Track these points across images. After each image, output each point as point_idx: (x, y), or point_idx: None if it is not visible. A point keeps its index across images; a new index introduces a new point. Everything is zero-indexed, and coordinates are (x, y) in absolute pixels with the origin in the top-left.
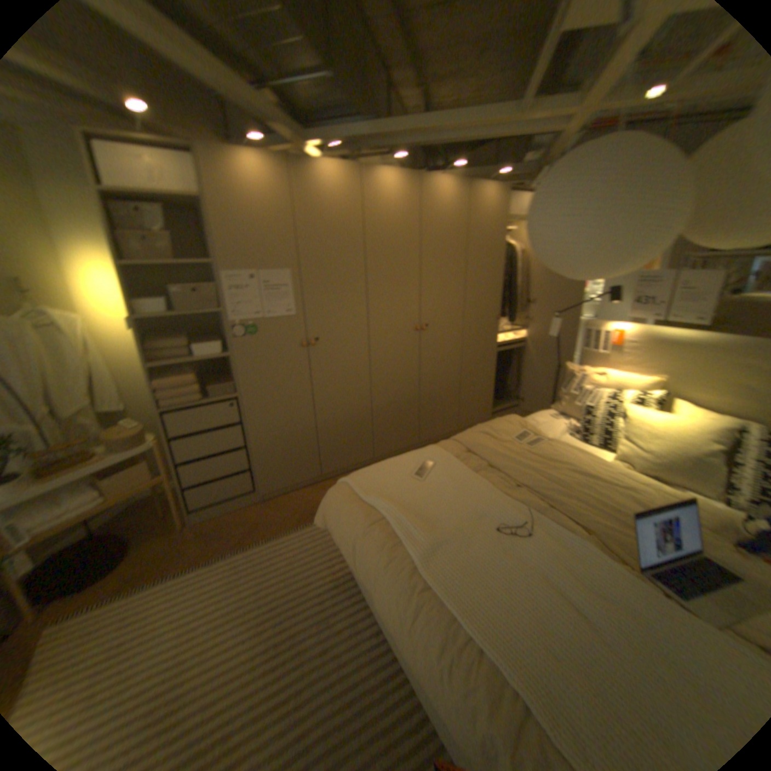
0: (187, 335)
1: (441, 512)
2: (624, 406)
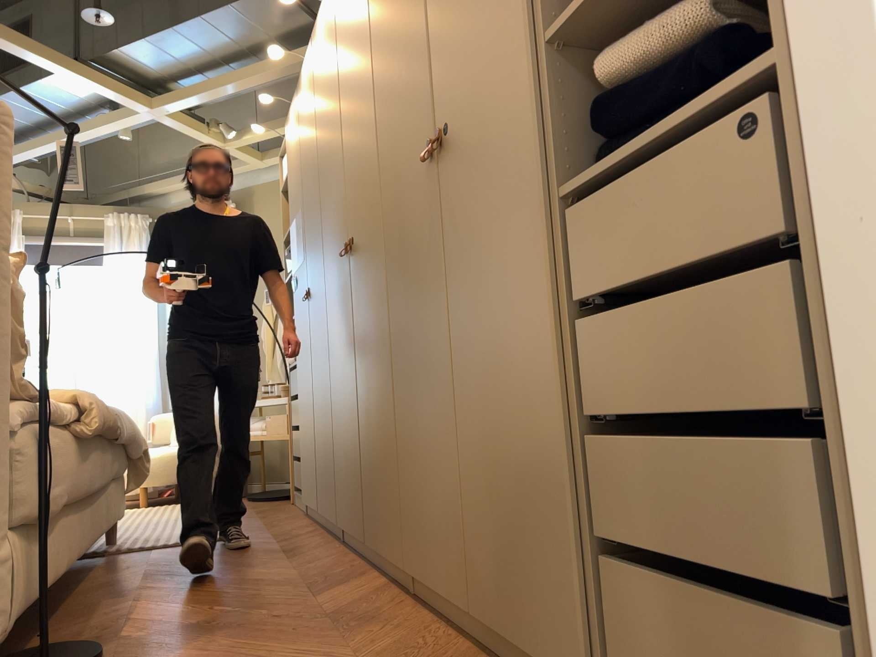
0: None
1: None
2: None
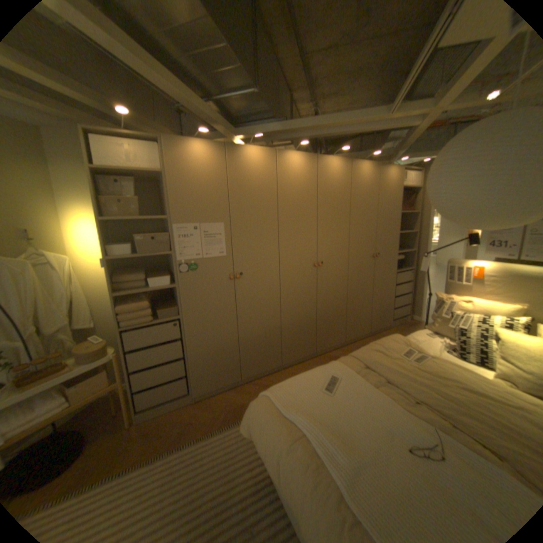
0: (144, 272)
1: (353, 429)
2: (495, 330)
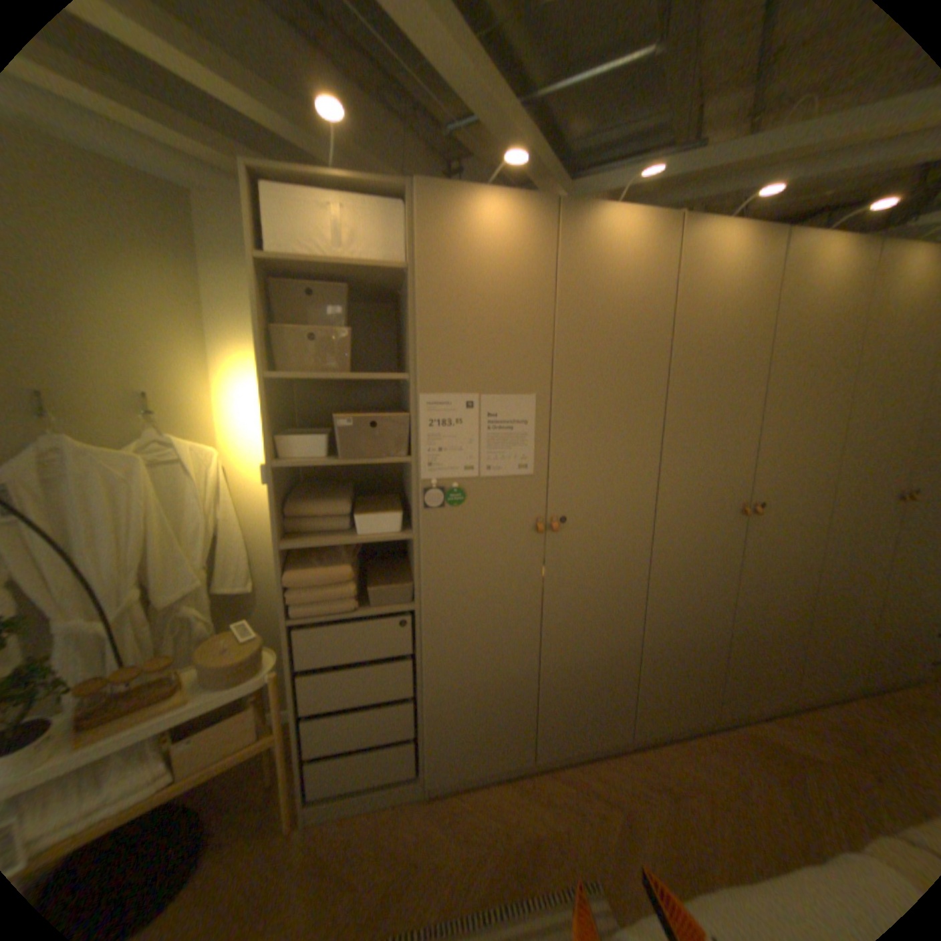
0: (350, 496)
1: None
2: None
